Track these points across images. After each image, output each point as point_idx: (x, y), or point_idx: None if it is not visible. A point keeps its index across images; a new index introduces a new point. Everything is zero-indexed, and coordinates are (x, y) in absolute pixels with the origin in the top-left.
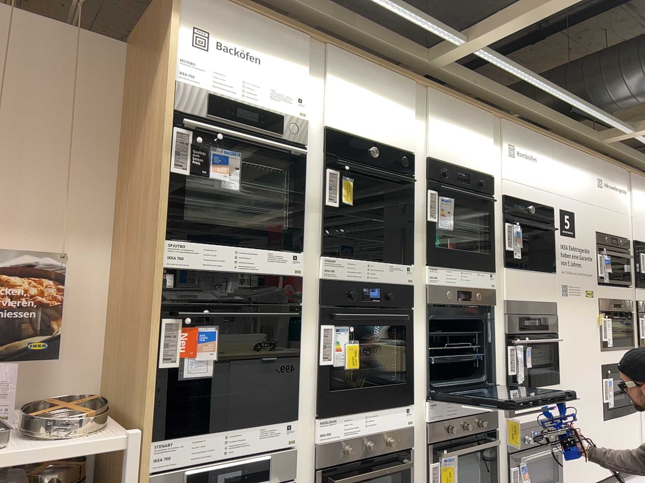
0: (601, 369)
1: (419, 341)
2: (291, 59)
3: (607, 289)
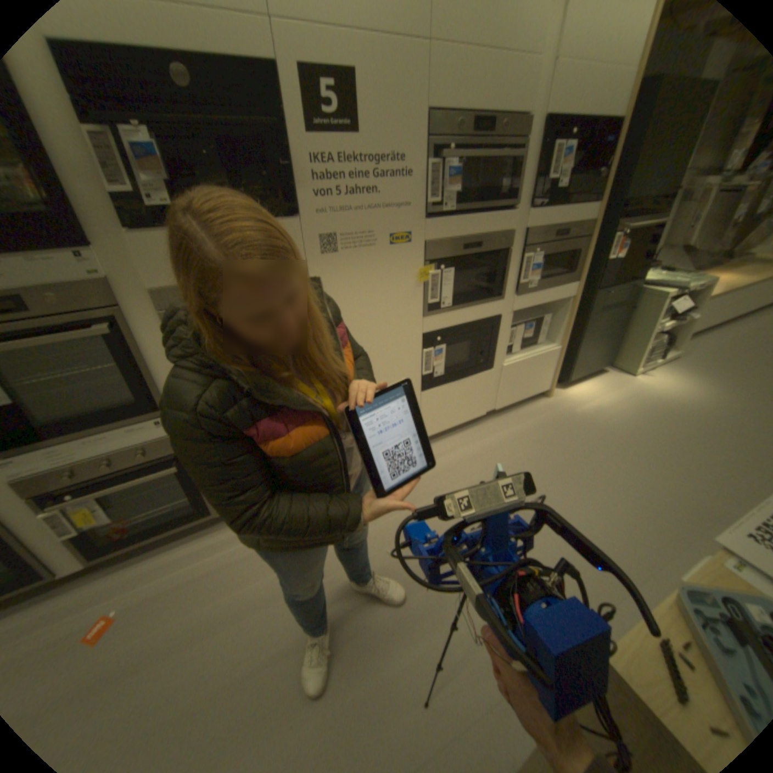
0: (421, 340)
1: None
2: None
3: (451, 223)
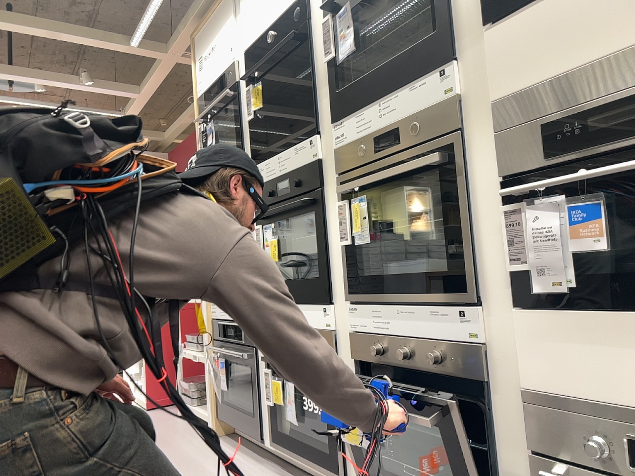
0: None
1: (336, 226)
2: (224, 23)
3: None
